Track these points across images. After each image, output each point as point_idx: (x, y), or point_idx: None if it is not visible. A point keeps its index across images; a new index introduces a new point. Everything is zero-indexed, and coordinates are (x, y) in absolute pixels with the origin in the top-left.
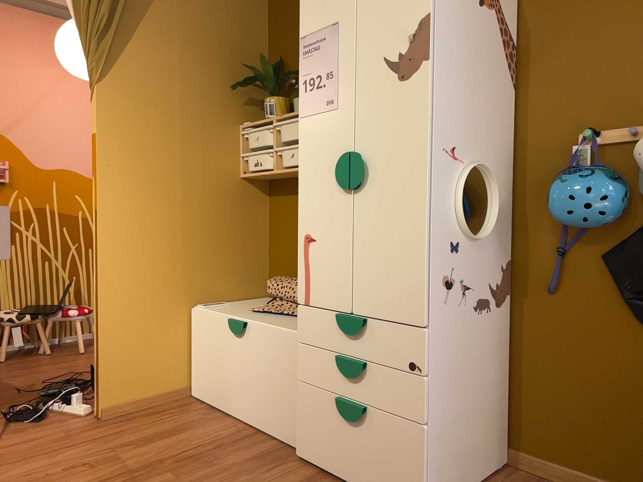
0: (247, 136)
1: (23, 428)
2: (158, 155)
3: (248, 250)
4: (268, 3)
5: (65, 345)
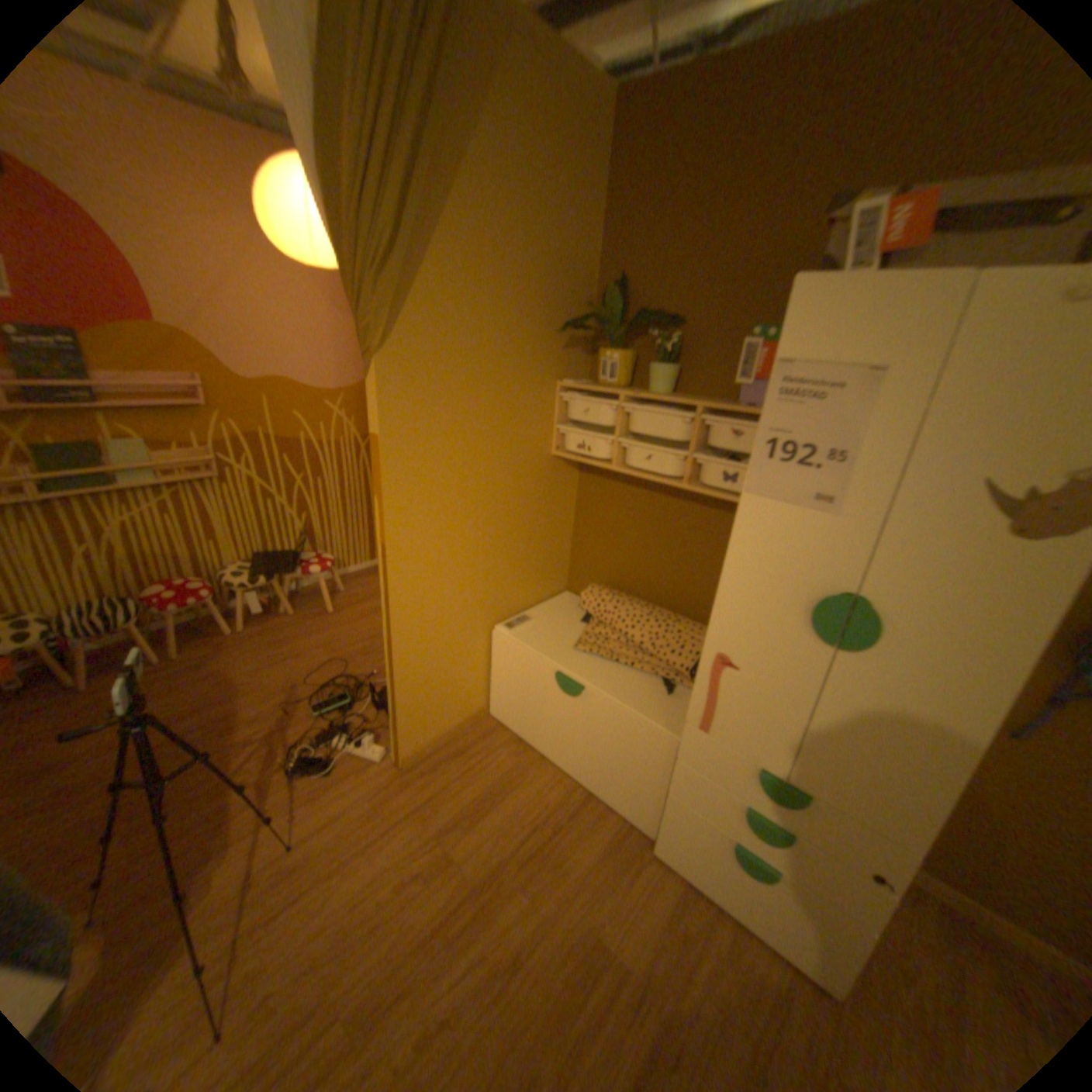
0: (567, 403)
1: (316, 793)
2: (458, 451)
3: (552, 544)
4: (608, 164)
5: (305, 596)
